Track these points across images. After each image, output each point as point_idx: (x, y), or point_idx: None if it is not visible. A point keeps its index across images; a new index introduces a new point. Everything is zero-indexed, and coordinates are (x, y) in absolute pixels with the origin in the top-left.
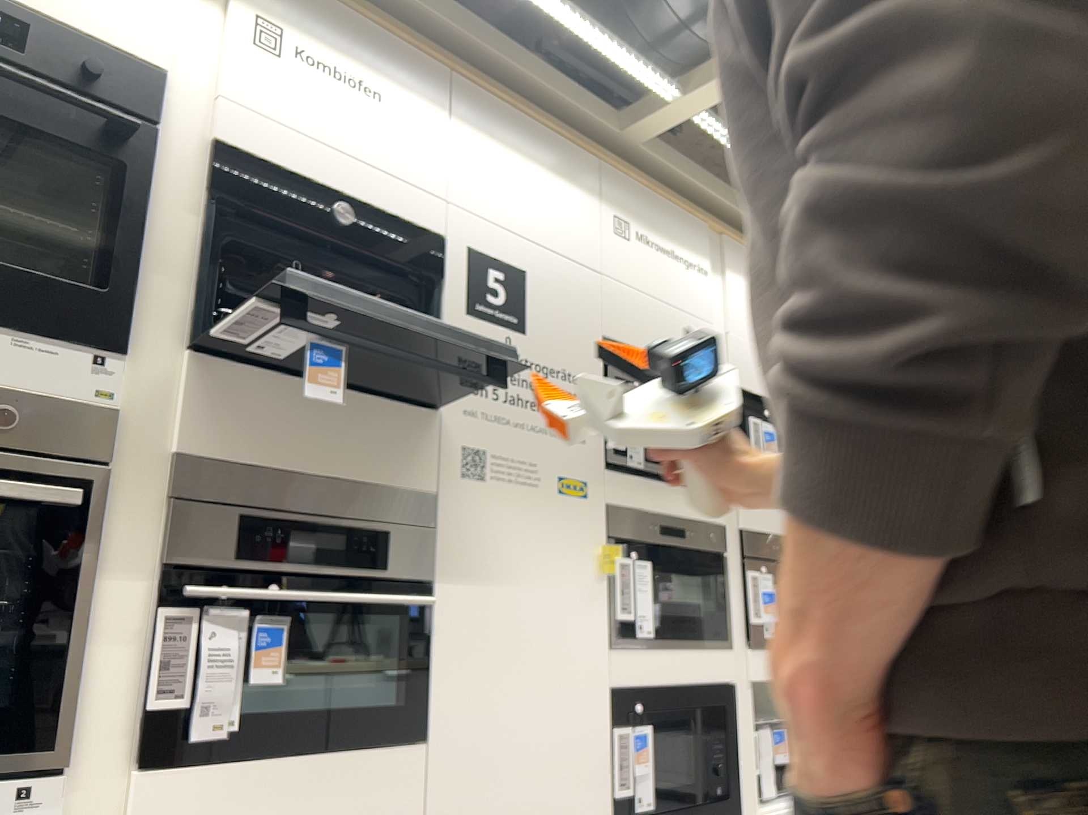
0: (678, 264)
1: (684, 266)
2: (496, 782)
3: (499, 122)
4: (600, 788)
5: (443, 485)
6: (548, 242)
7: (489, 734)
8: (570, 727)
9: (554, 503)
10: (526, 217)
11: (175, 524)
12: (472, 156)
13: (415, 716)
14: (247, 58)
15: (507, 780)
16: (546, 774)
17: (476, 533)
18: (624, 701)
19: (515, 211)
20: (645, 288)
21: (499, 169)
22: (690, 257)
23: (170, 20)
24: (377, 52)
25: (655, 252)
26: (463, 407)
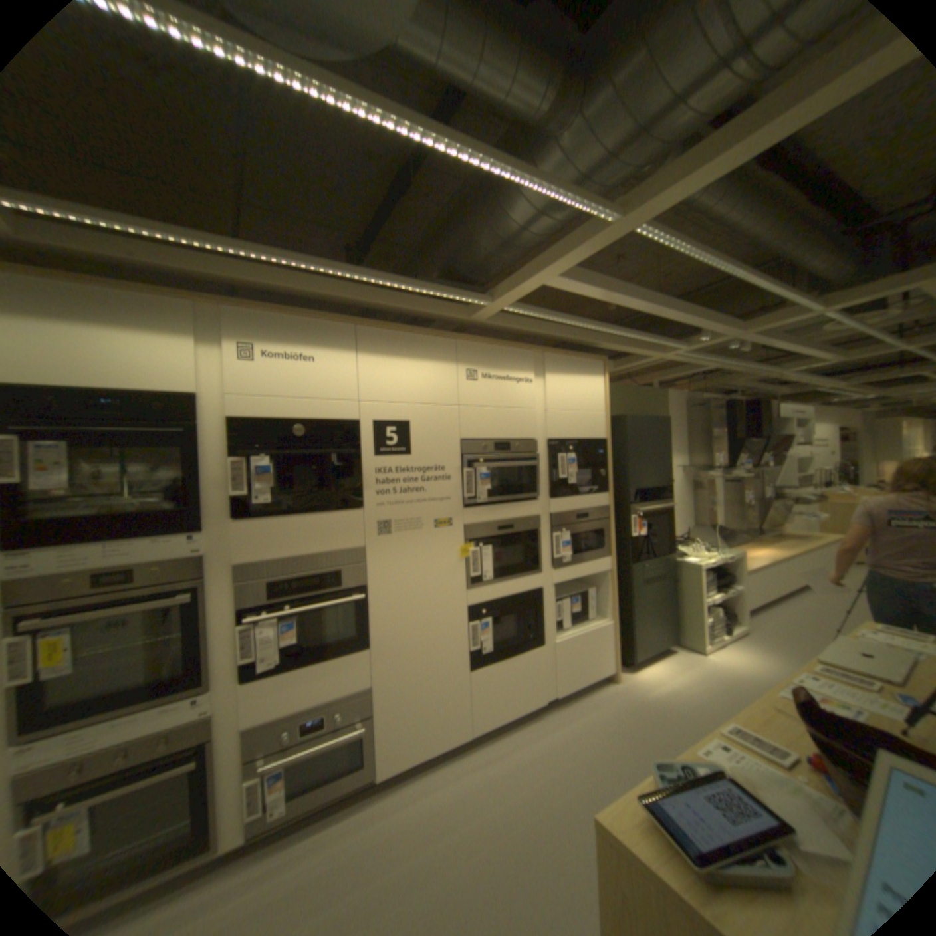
0: (511, 383)
1: (514, 383)
2: (405, 657)
3: (387, 345)
4: (461, 649)
5: (368, 542)
6: (422, 402)
7: (400, 640)
8: (444, 628)
9: (431, 534)
10: (408, 392)
11: (237, 594)
12: (371, 371)
13: (362, 640)
14: (235, 370)
15: (411, 655)
16: (431, 649)
17: (388, 558)
18: (474, 611)
19: (400, 392)
20: (487, 405)
21: (389, 373)
22: (519, 376)
23: (192, 367)
24: (308, 335)
25: (494, 382)
26: (376, 503)
